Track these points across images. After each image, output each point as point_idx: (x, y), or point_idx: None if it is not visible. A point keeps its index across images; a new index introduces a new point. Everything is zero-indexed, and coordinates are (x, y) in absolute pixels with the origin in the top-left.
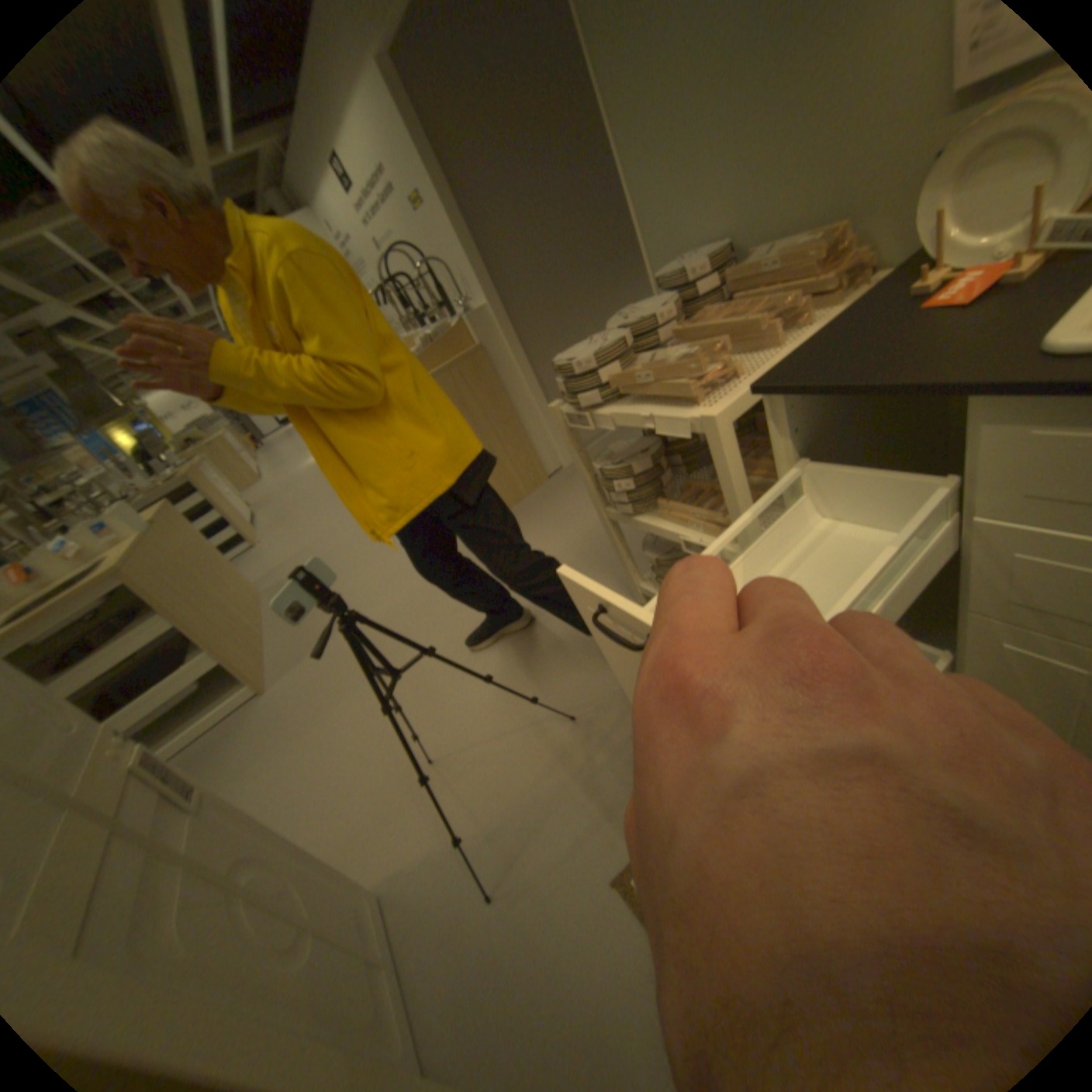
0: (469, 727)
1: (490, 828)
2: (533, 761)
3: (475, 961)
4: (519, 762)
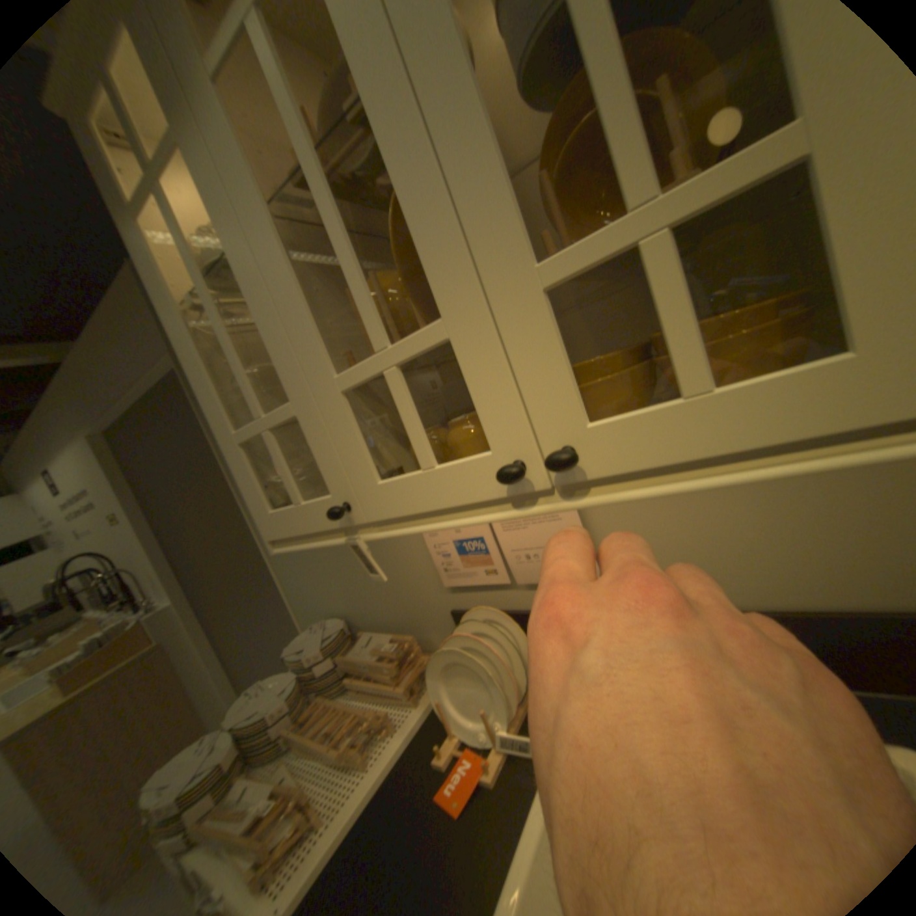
0: None
1: None
2: None
3: None
4: None
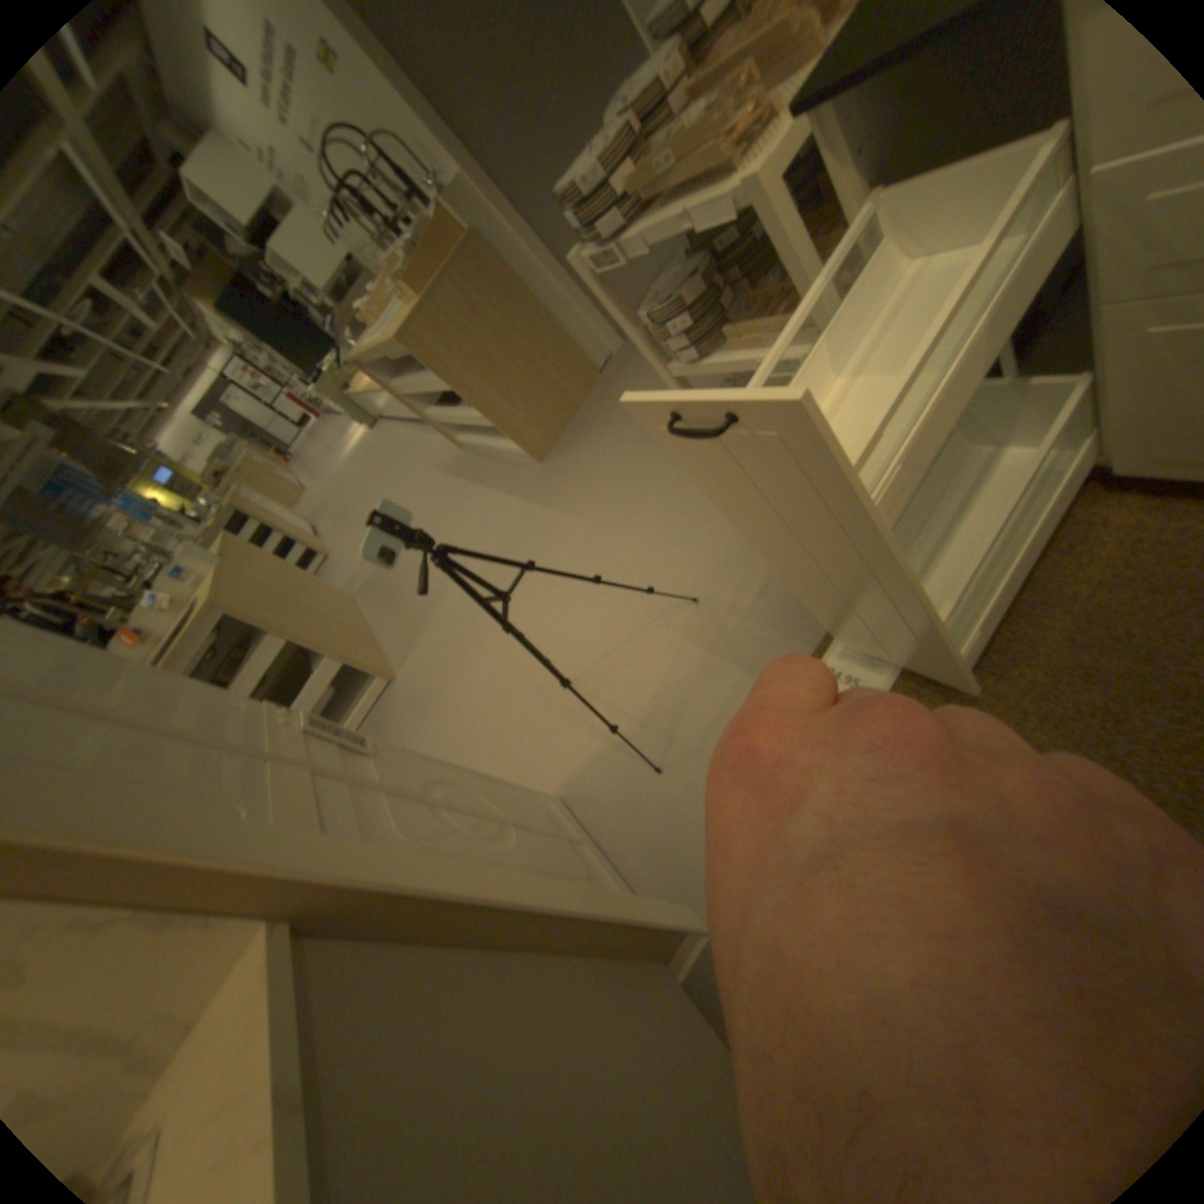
0: (596, 642)
1: (643, 717)
2: (667, 650)
3: (662, 817)
4: (654, 655)
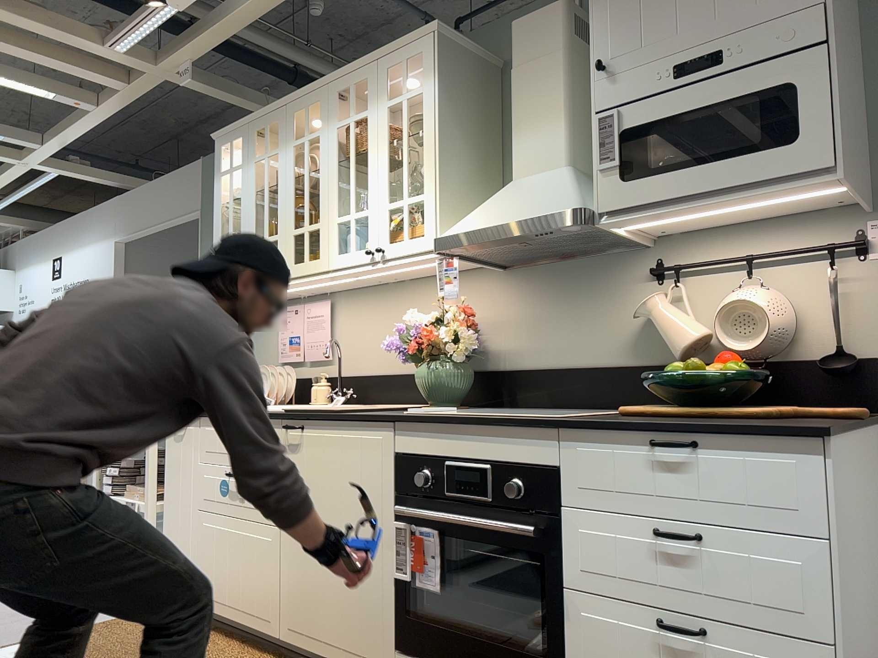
0: None
1: None
2: None
3: None
4: None
